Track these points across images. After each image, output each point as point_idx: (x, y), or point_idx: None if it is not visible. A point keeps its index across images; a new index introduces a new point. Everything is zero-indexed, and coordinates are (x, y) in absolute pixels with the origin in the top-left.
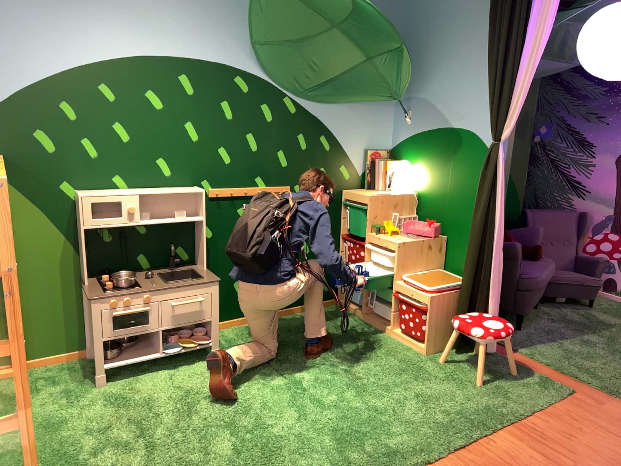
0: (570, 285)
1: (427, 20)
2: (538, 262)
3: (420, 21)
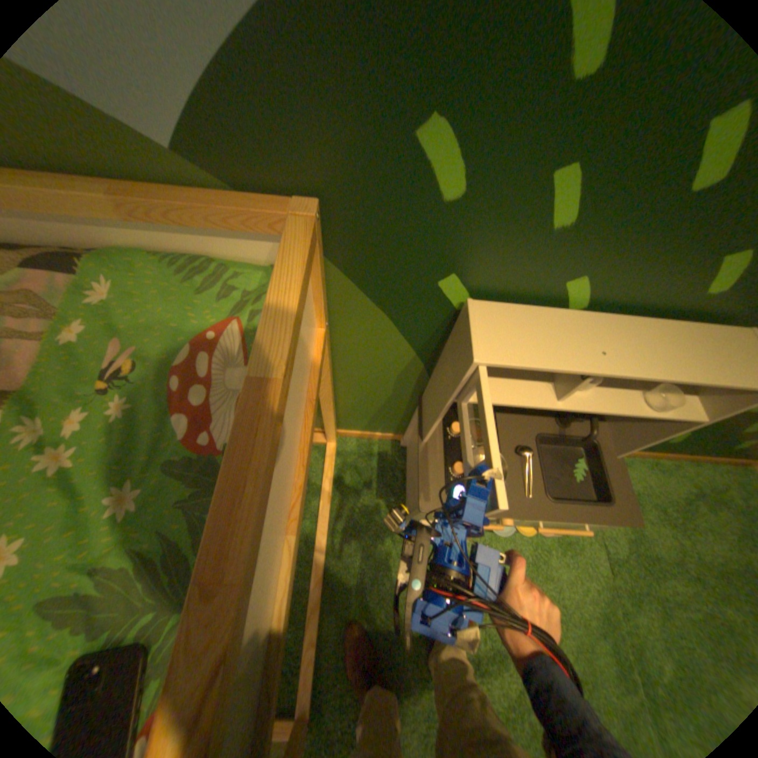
0: None
1: None
2: None
3: None
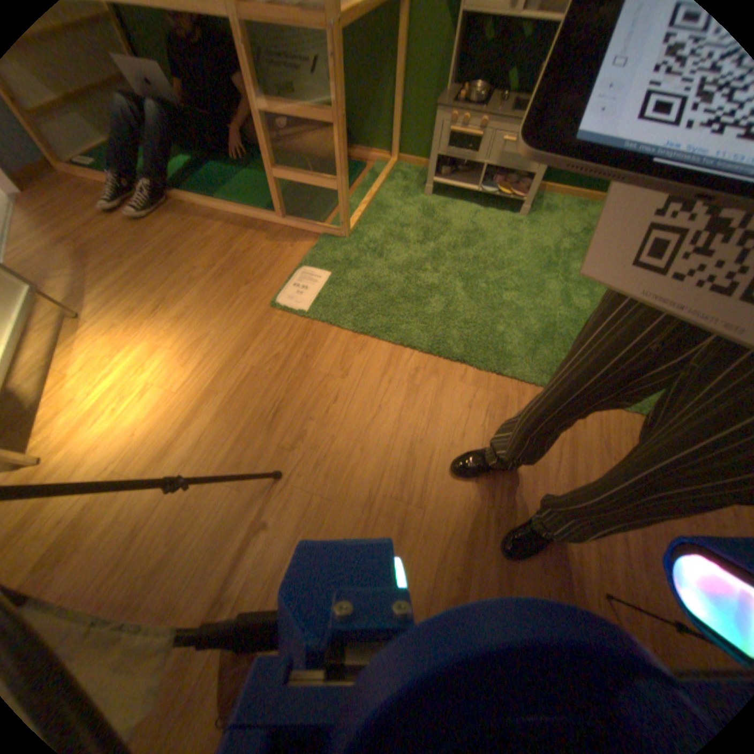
0: None
1: None
2: None
3: None
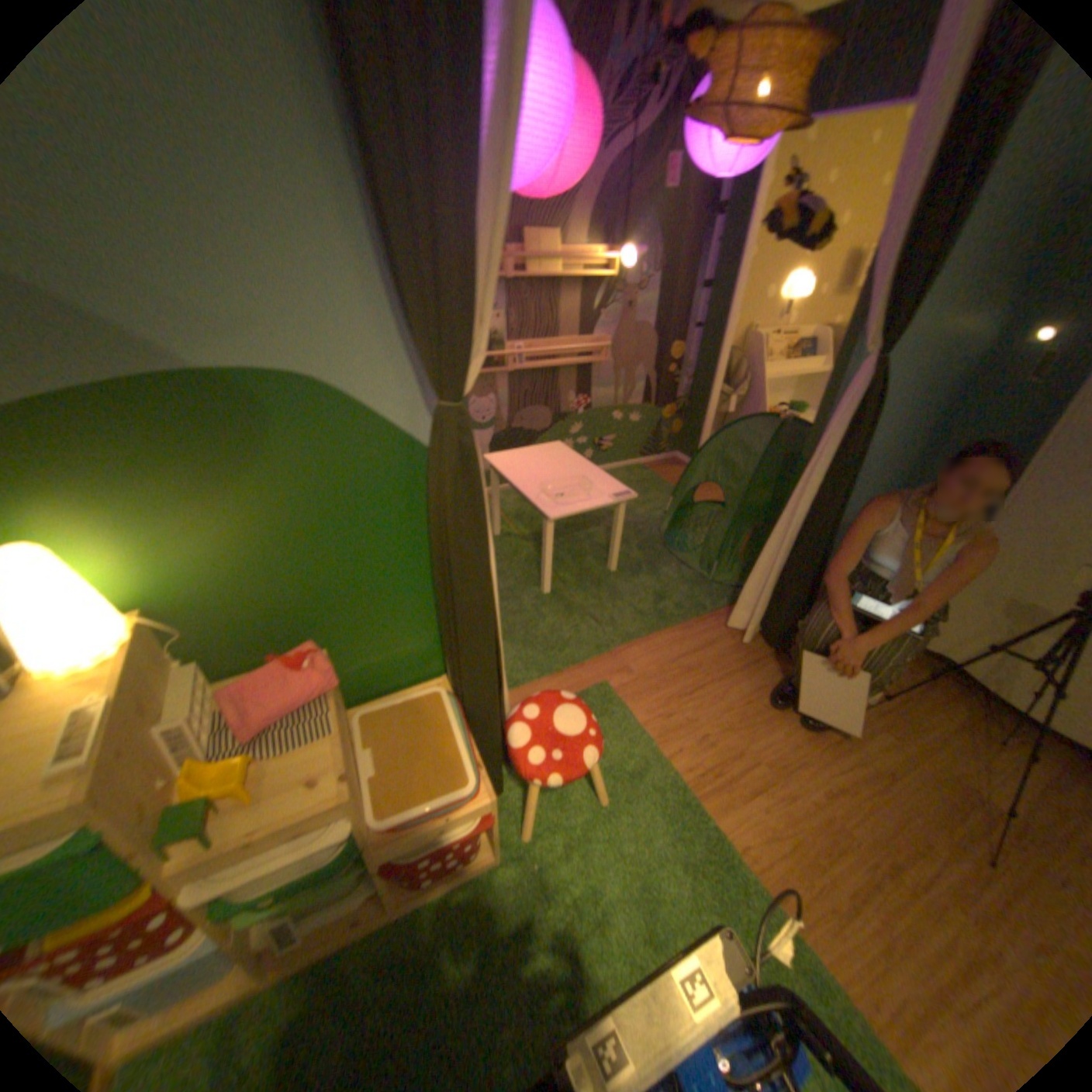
0: None
1: None
2: None
3: None
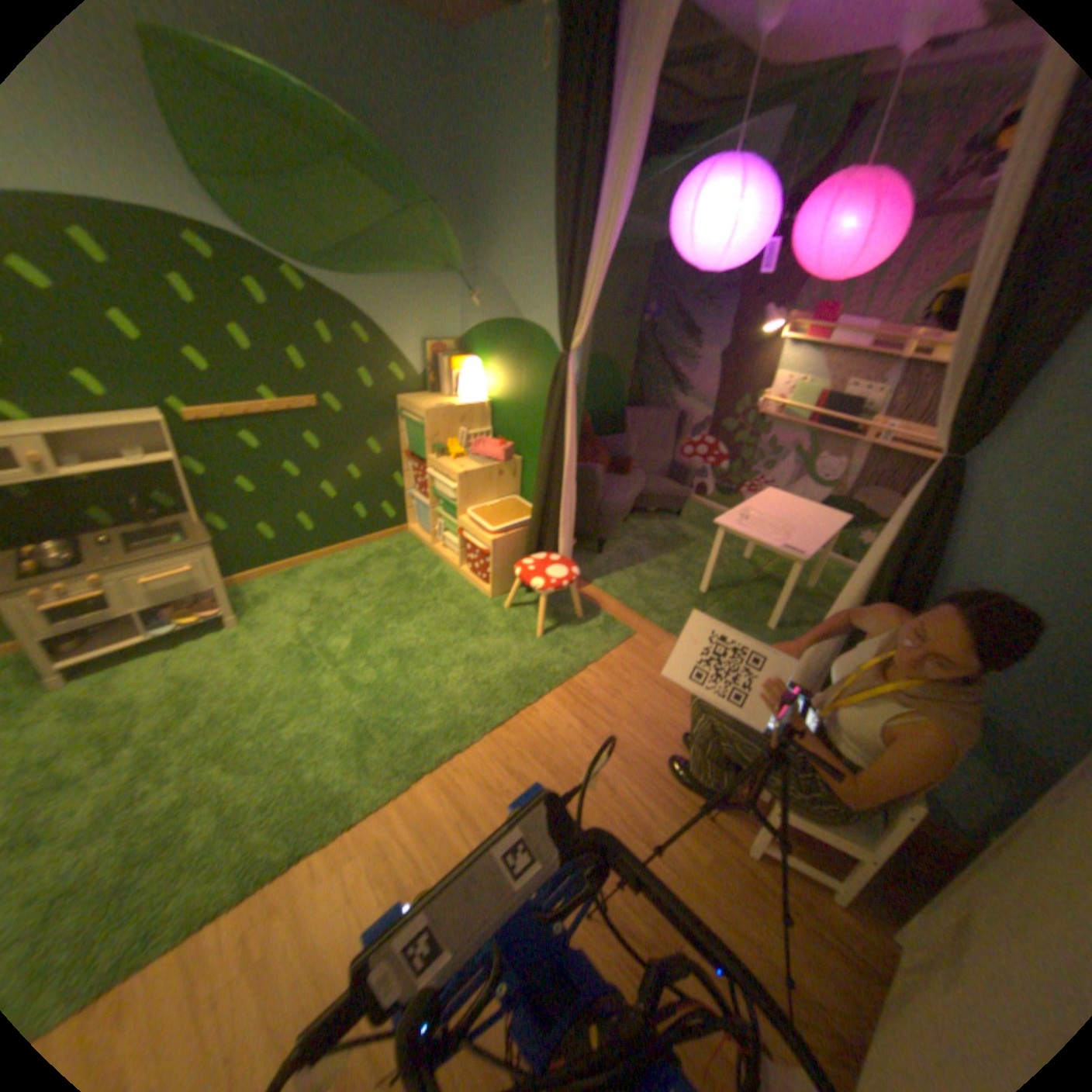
0: (667, 499)
1: (492, 141)
2: (632, 479)
3: (483, 143)
